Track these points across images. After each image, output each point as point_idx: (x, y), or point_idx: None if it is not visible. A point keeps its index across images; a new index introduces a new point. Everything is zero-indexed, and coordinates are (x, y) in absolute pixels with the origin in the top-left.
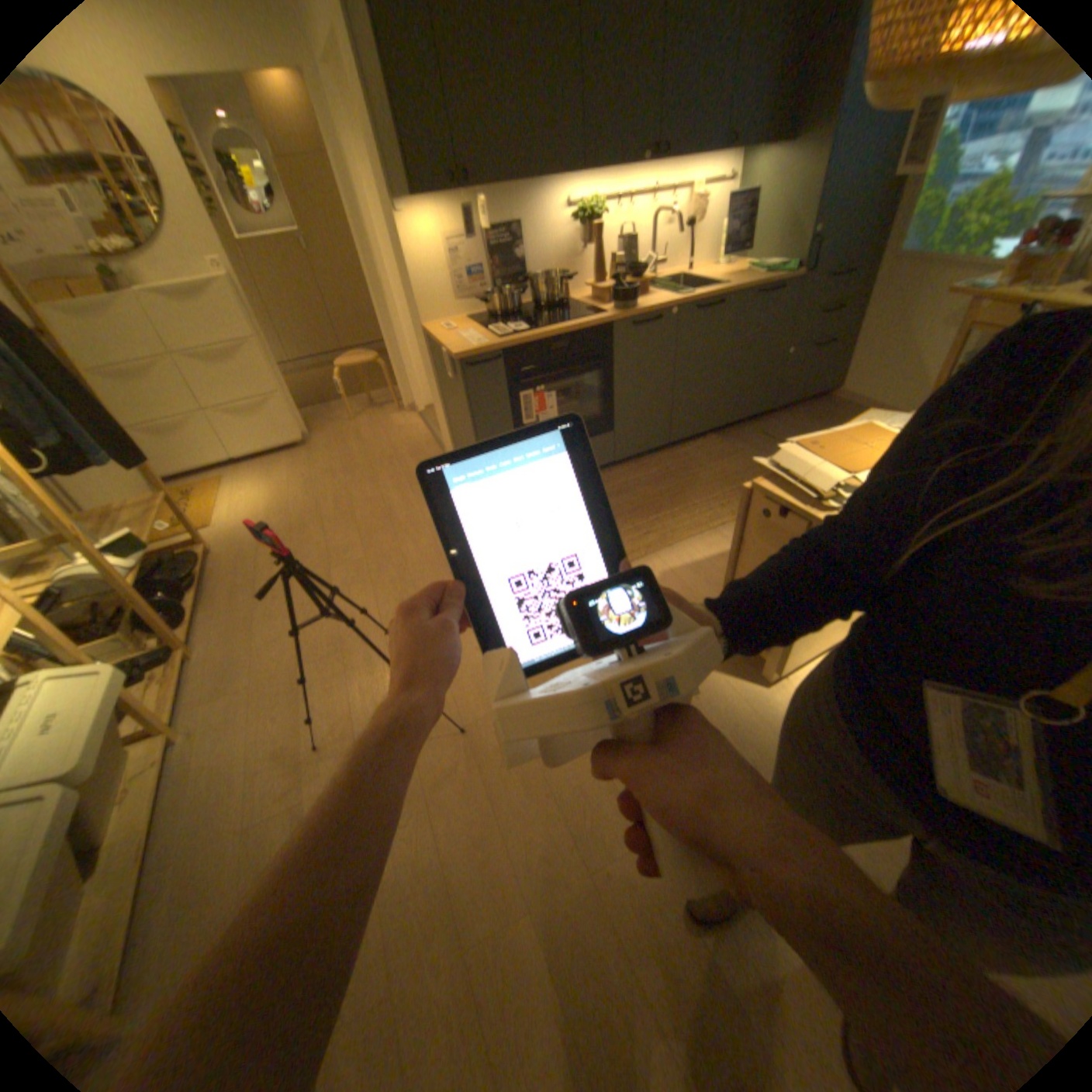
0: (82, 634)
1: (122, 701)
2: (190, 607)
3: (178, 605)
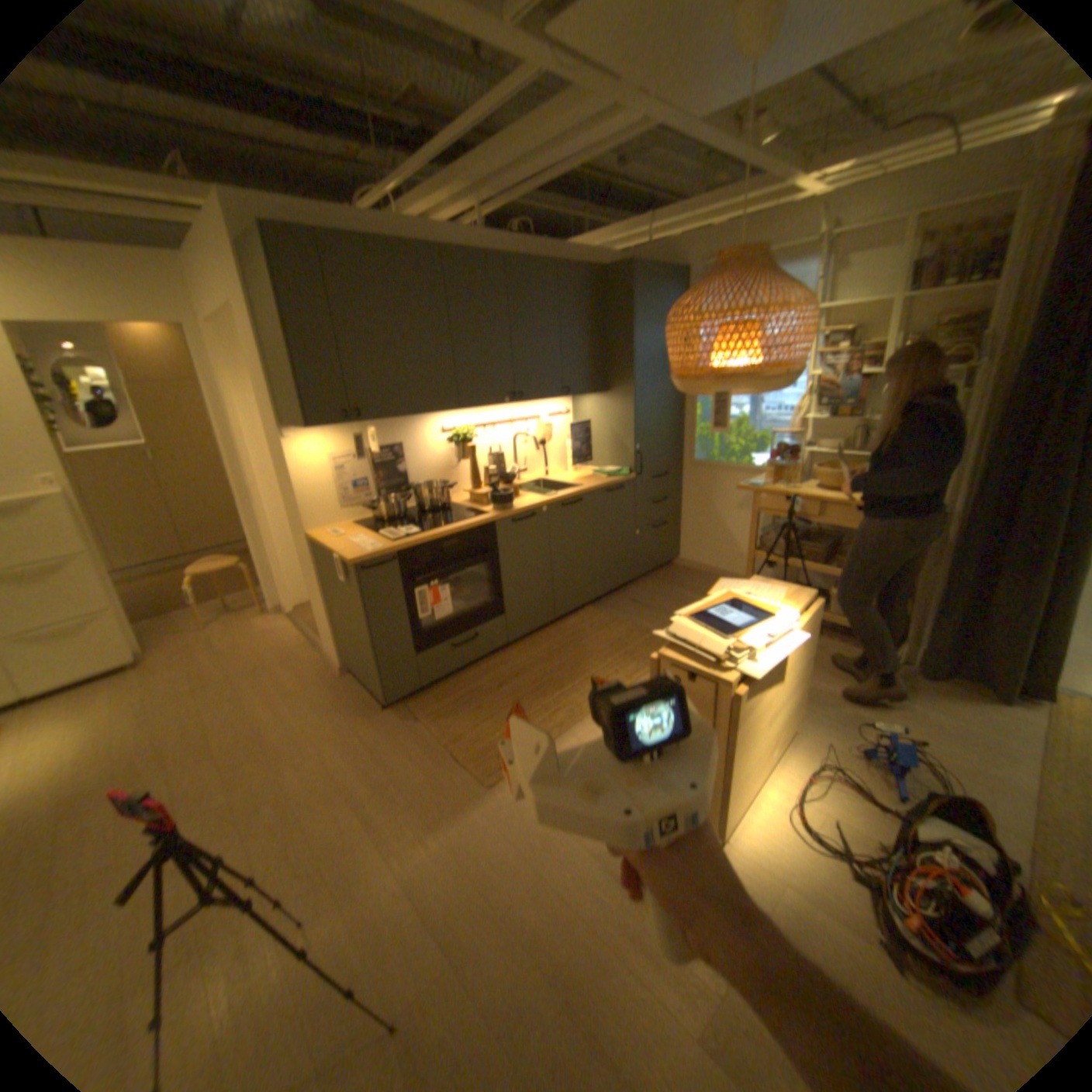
0: None
1: None
2: None
3: None
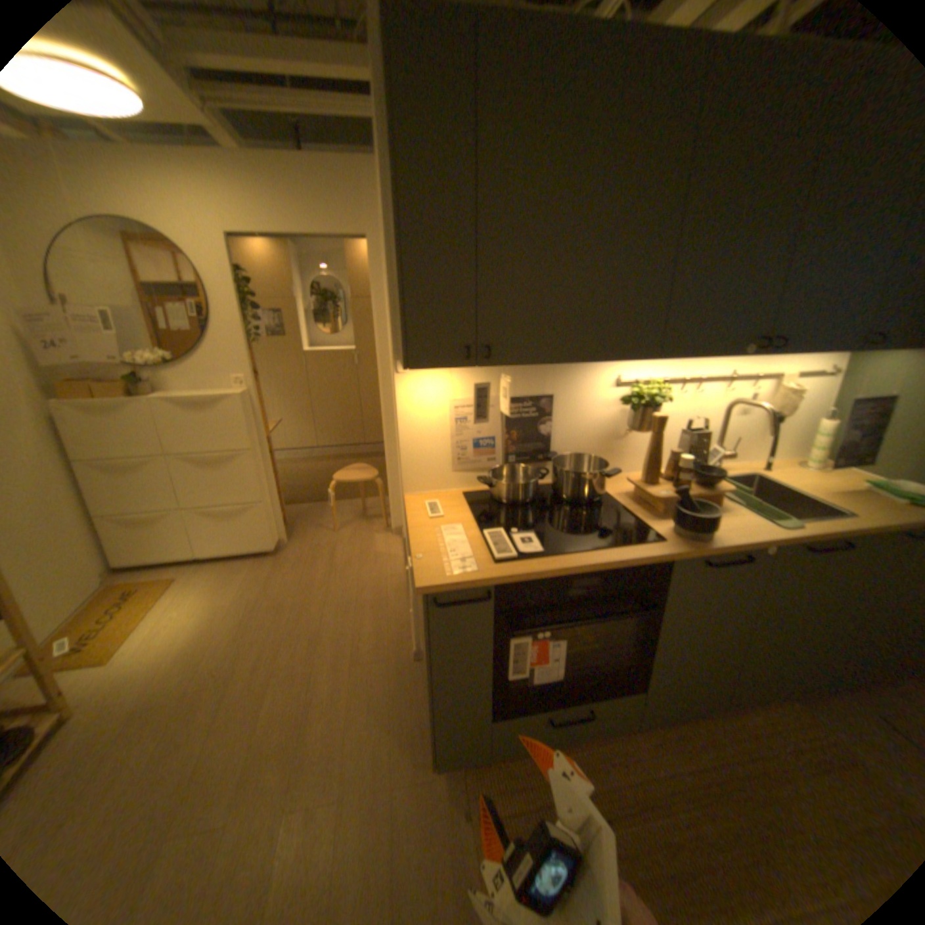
0: None
1: None
2: None
3: None
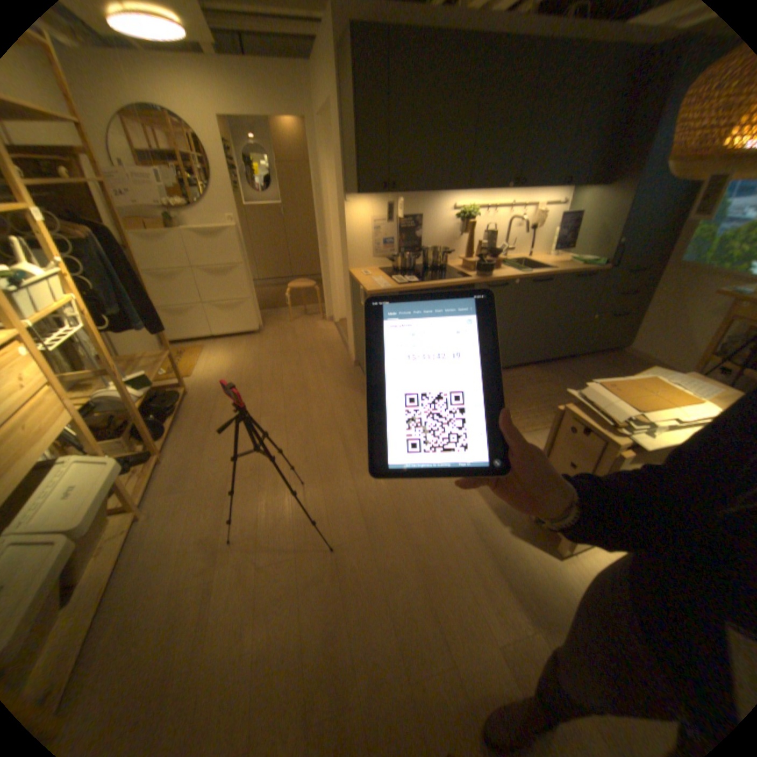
0: (99, 434)
1: (114, 484)
2: (168, 427)
3: (161, 425)
